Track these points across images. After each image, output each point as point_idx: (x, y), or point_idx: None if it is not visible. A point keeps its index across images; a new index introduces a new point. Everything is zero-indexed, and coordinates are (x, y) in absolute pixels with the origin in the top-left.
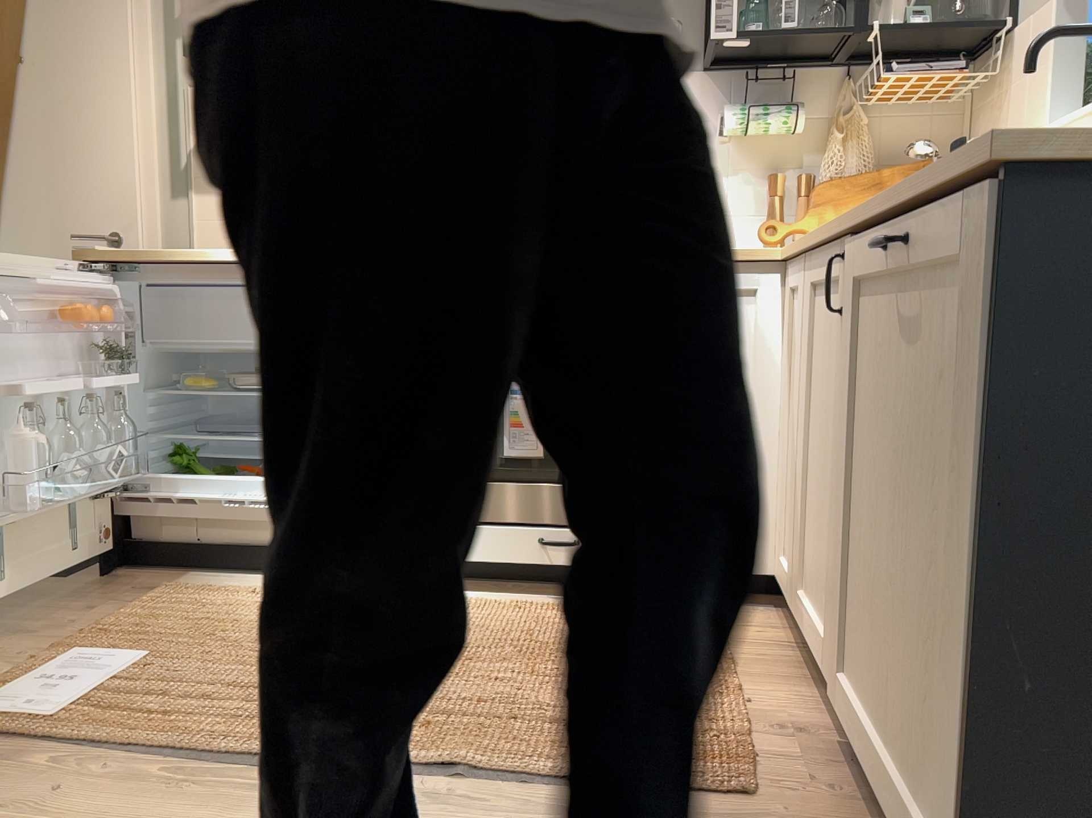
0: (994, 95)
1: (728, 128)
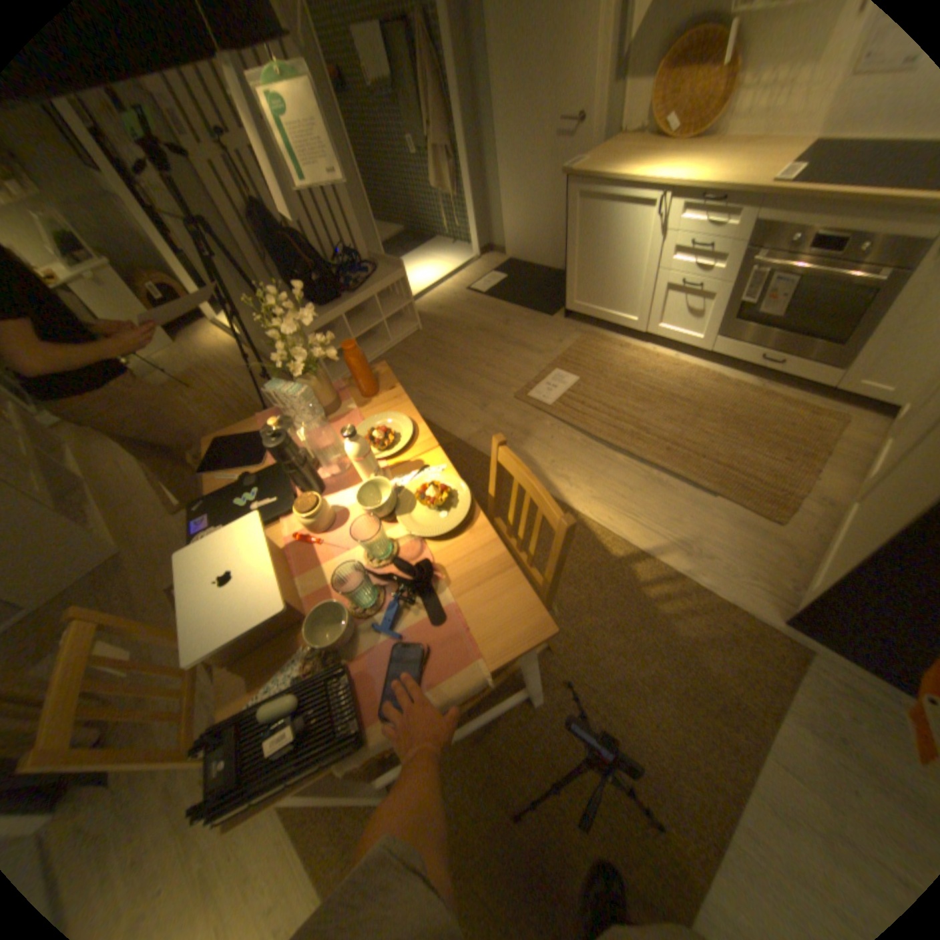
0: None
1: None
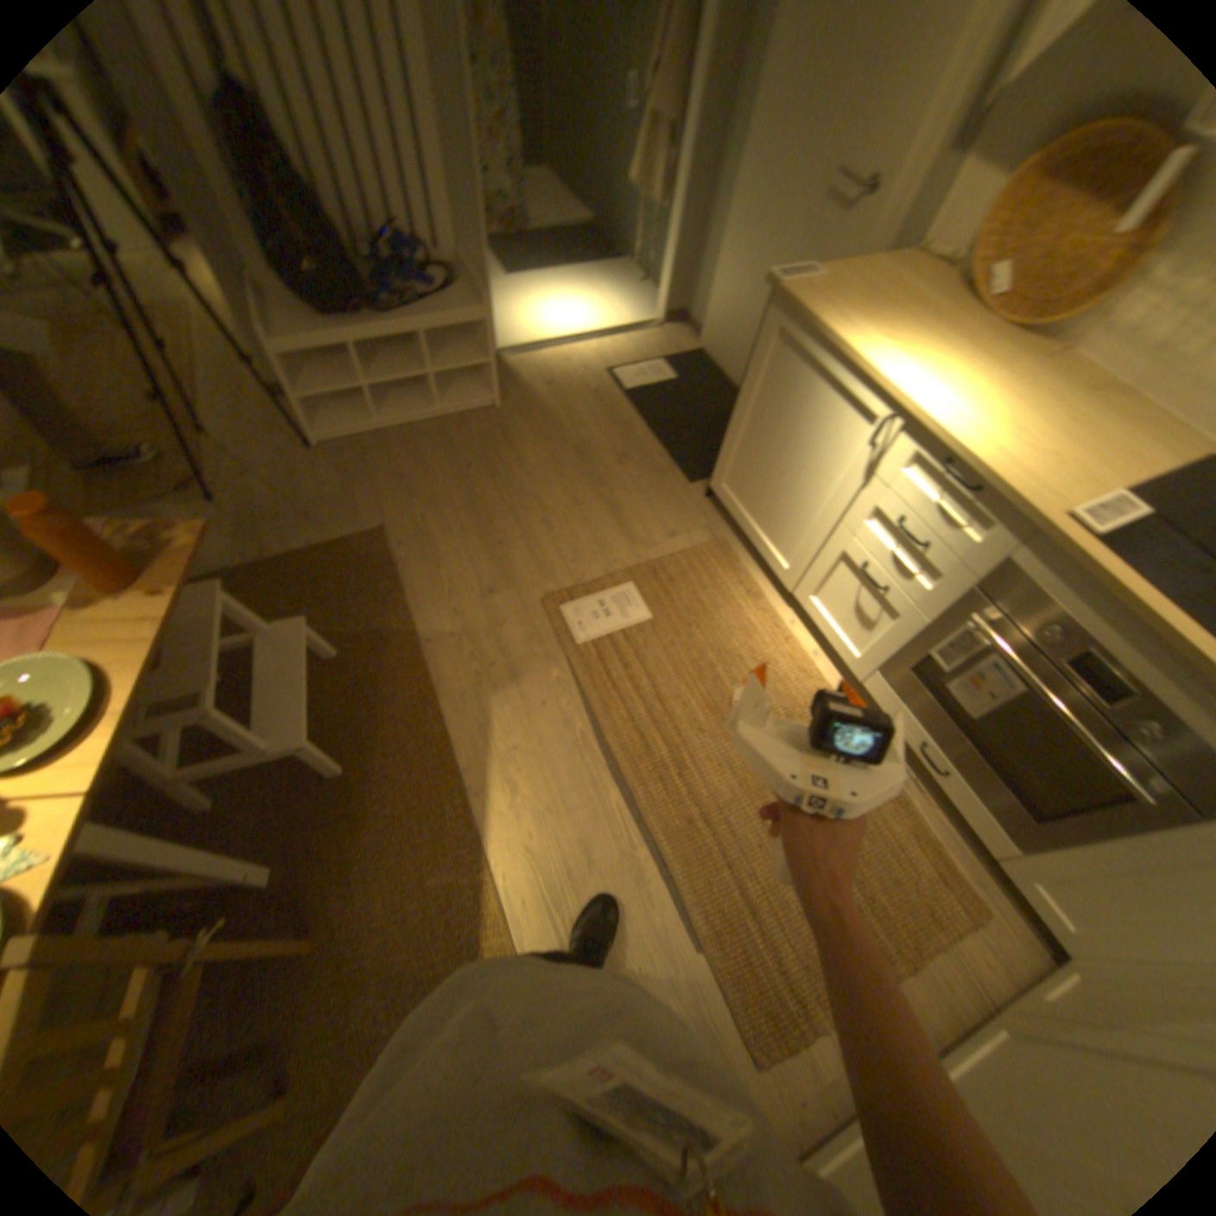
0: None
1: None
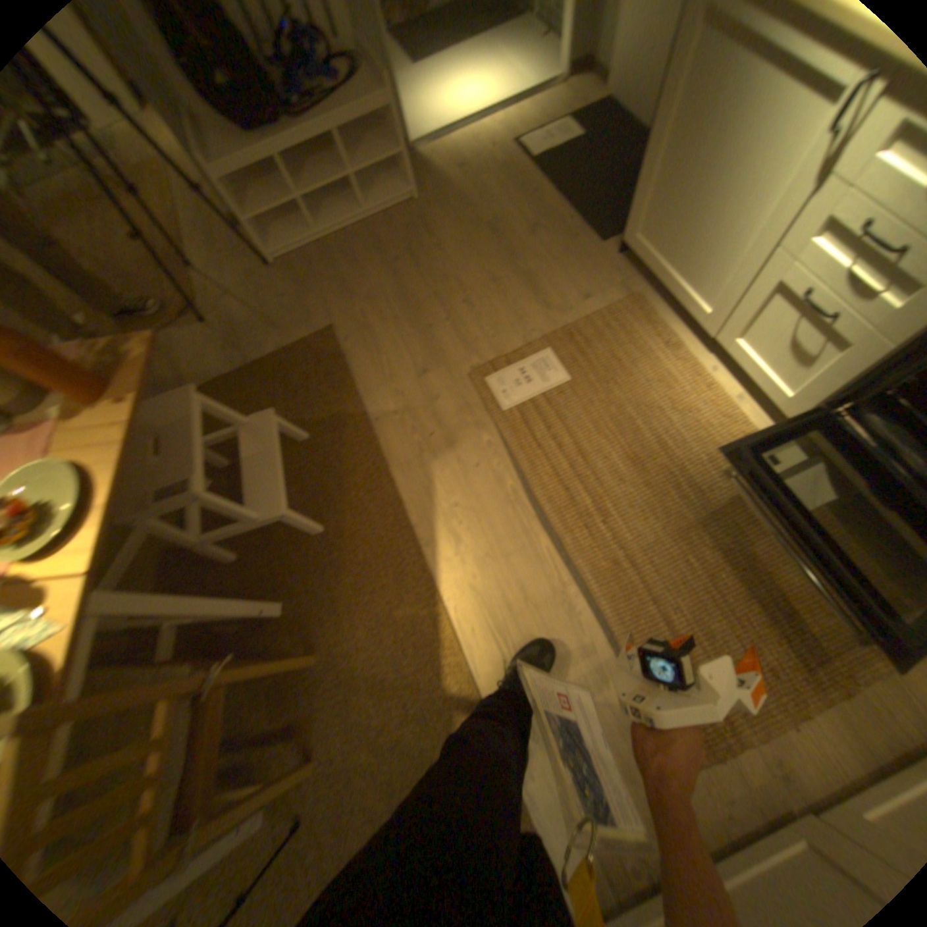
0: None
1: None
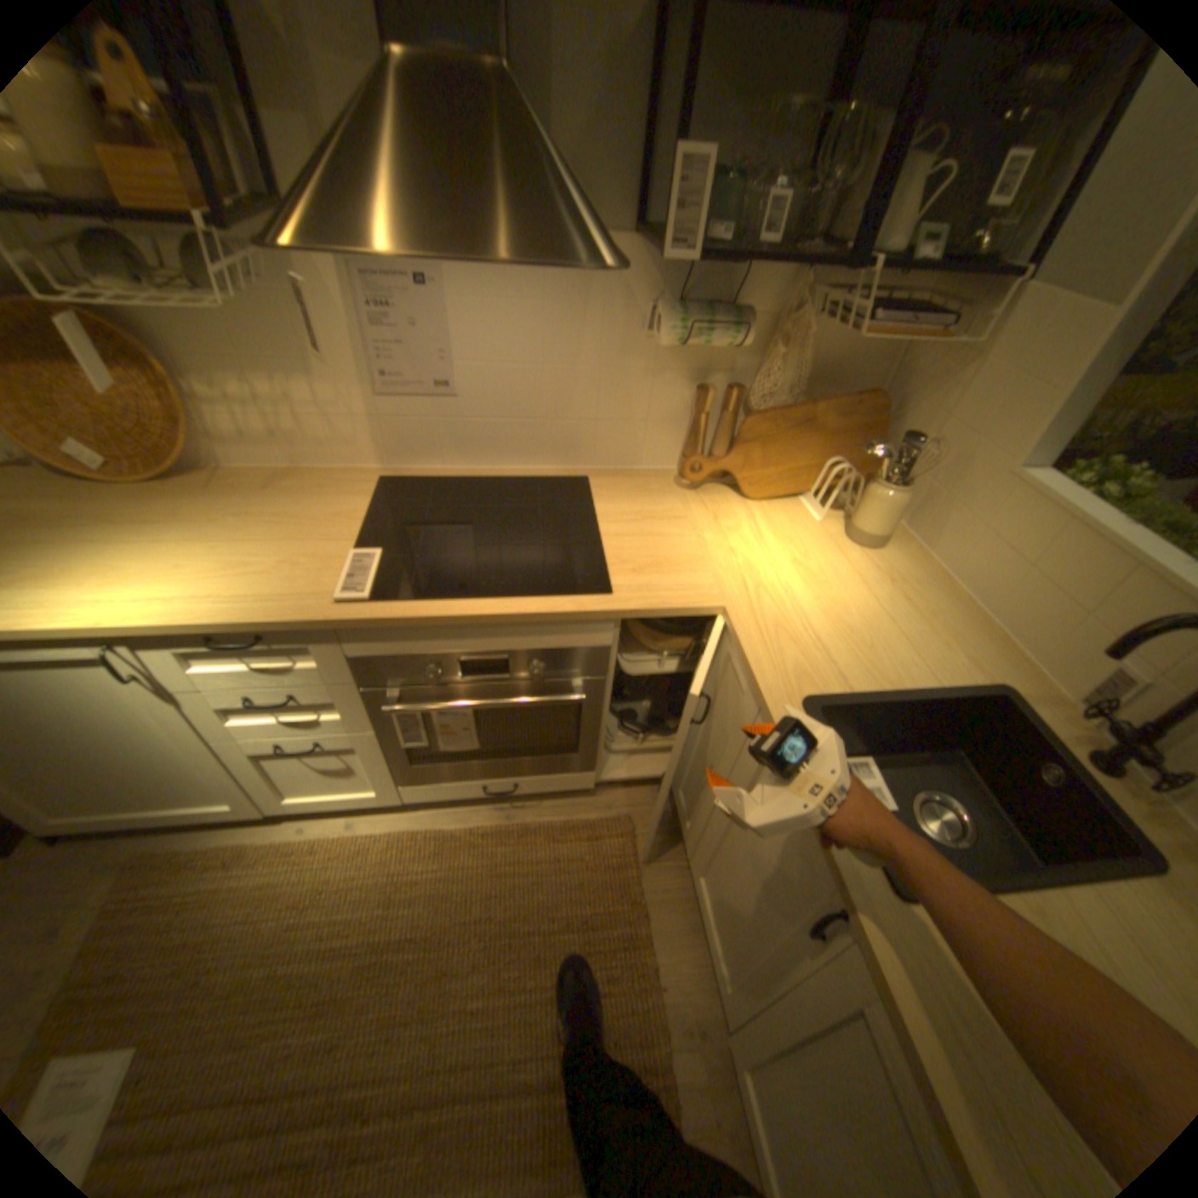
0: (966, 341)
1: (665, 334)
